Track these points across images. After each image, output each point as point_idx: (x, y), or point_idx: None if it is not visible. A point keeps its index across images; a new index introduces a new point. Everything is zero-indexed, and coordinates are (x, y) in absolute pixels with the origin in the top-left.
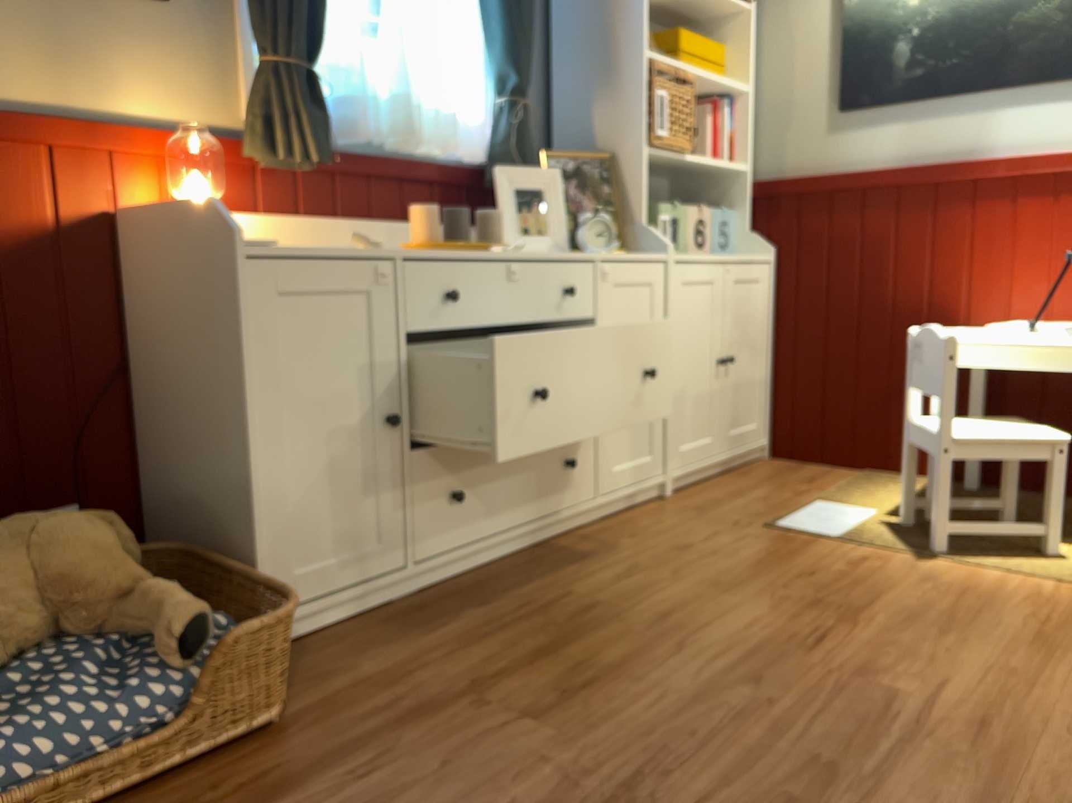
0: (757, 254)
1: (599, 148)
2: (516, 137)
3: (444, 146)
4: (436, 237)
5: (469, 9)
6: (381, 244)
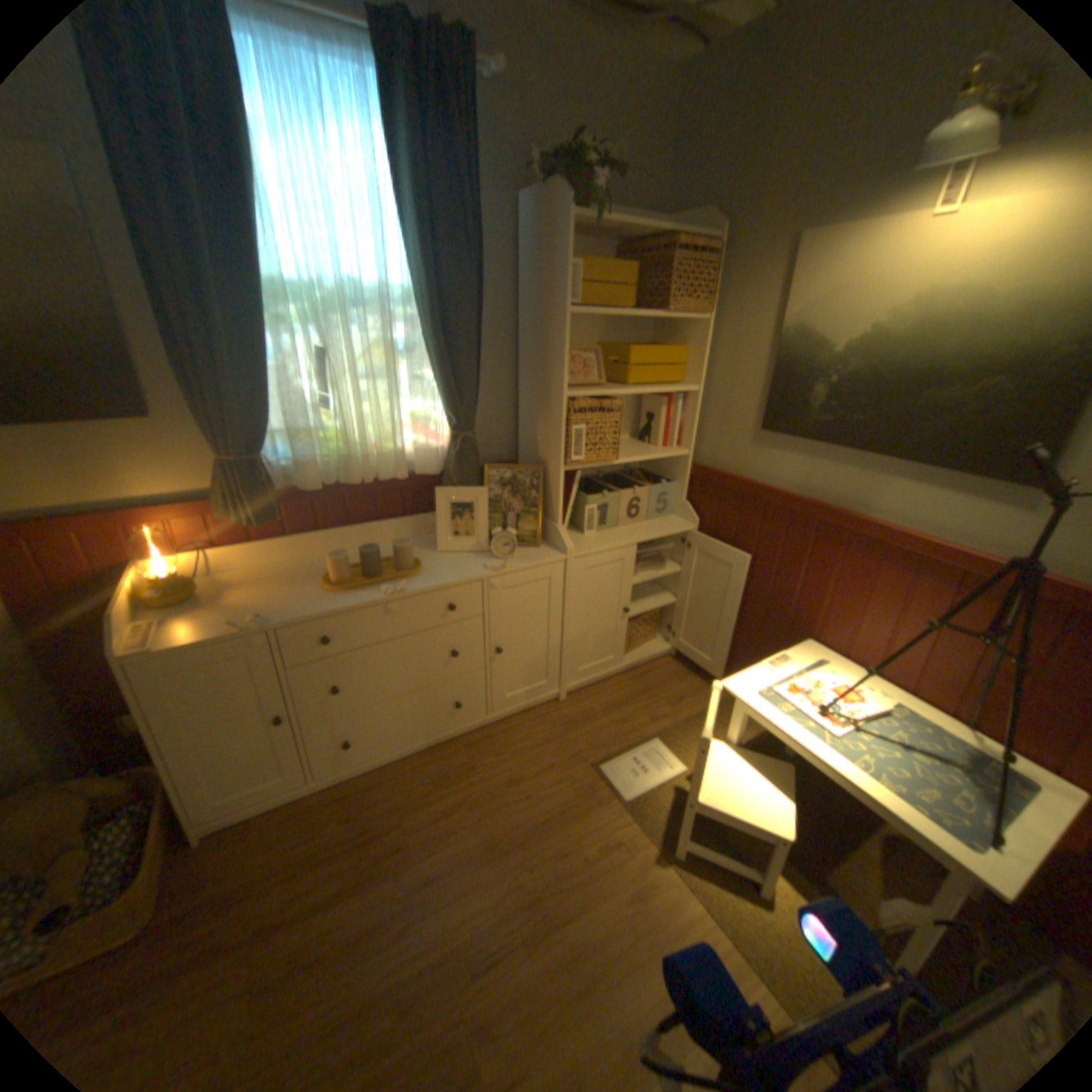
0: (686, 521)
1: (539, 456)
2: (455, 463)
3: (394, 475)
4: (344, 576)
5: (422, 363)
6: (258, 620)
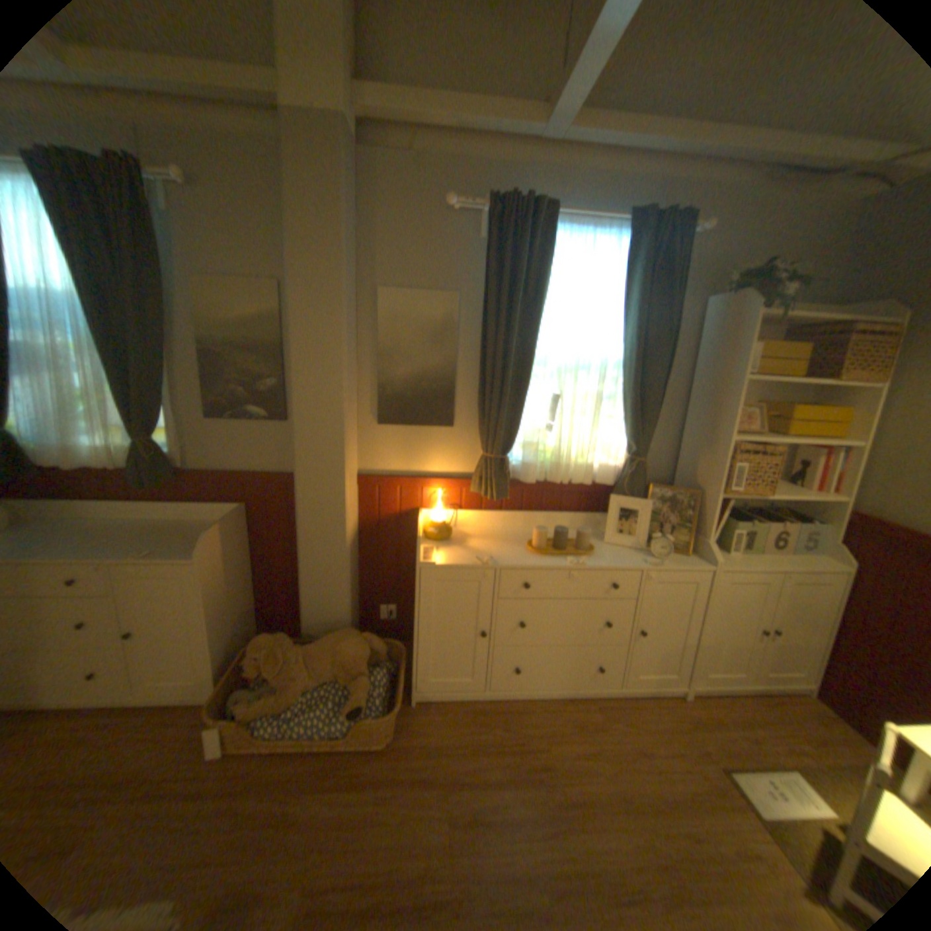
0: (841, 563)
1: (697, 483)
2: (628, 479)
3: (581, 481)
4: (542, 545)
5: (616, 407)
6: (492, 561)
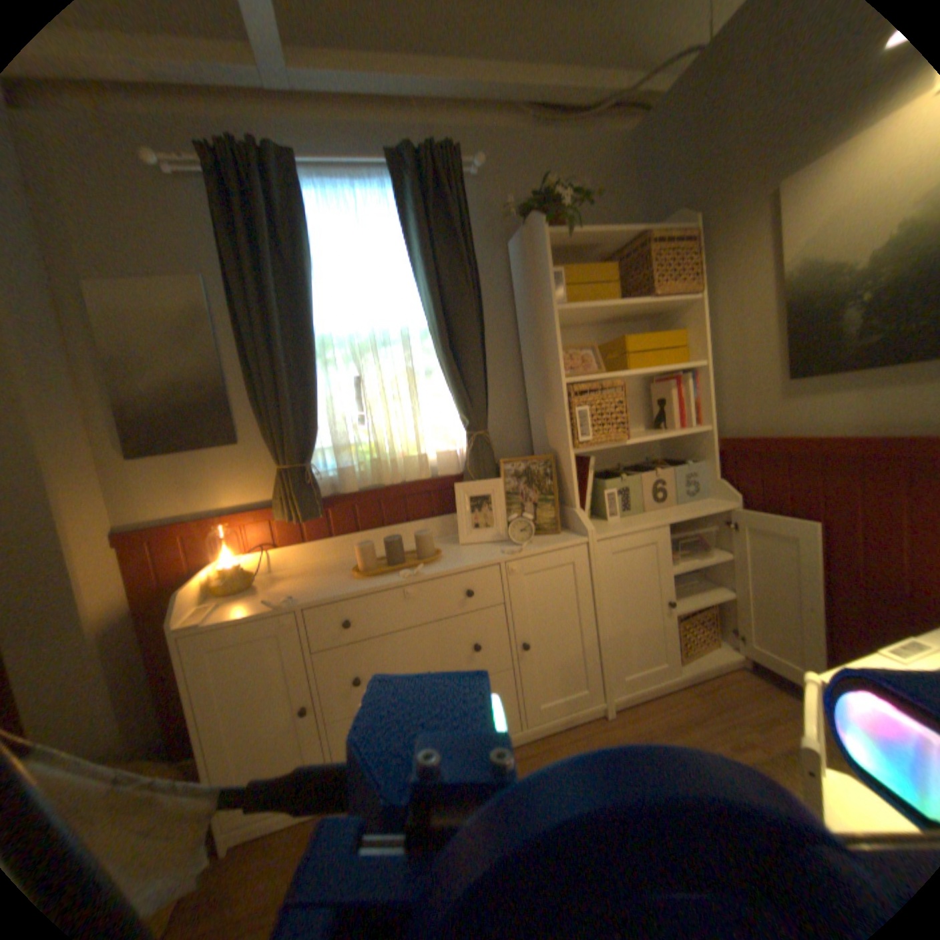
0: (726, 499)
1: (550, 446)
2: (471, 458)
3: (419, 475)
4: (370, 563)
5: (438, 379)
6: (290, 599)
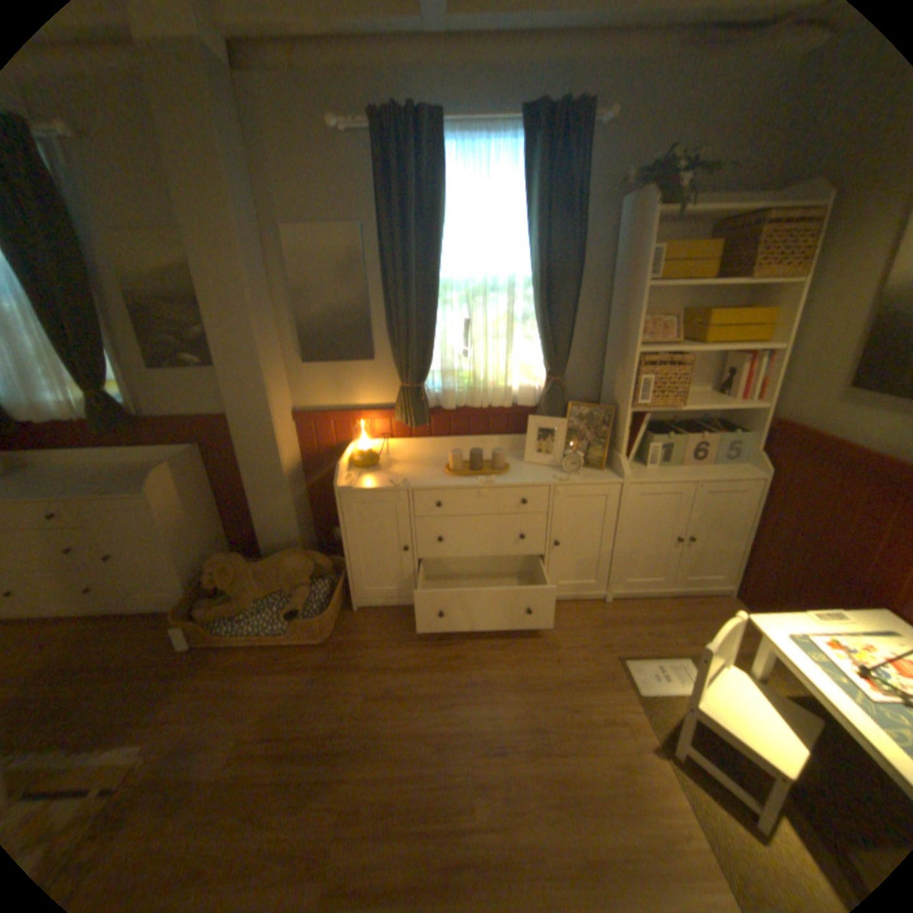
0: (760, 470)
1: (614, 398)
2: (545, 399)
3: (502, 404)
4: (457, 466)
5: (531, 327)
6: (405, 483)
